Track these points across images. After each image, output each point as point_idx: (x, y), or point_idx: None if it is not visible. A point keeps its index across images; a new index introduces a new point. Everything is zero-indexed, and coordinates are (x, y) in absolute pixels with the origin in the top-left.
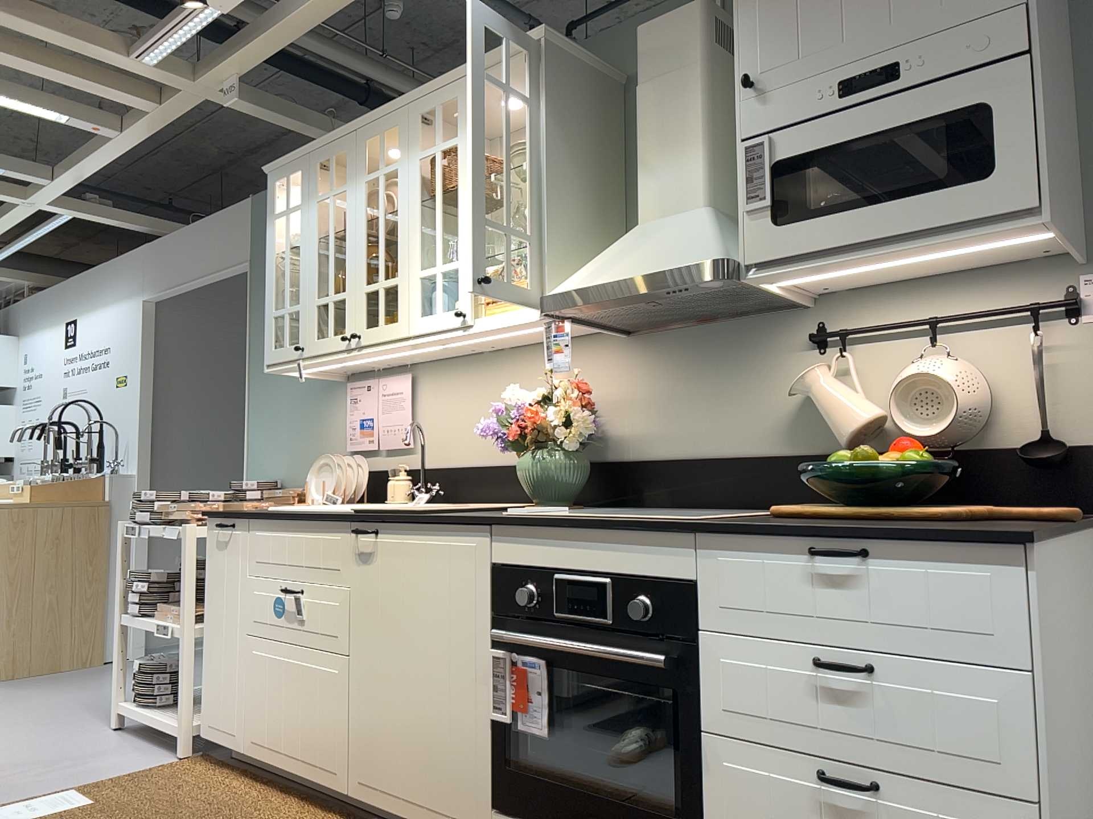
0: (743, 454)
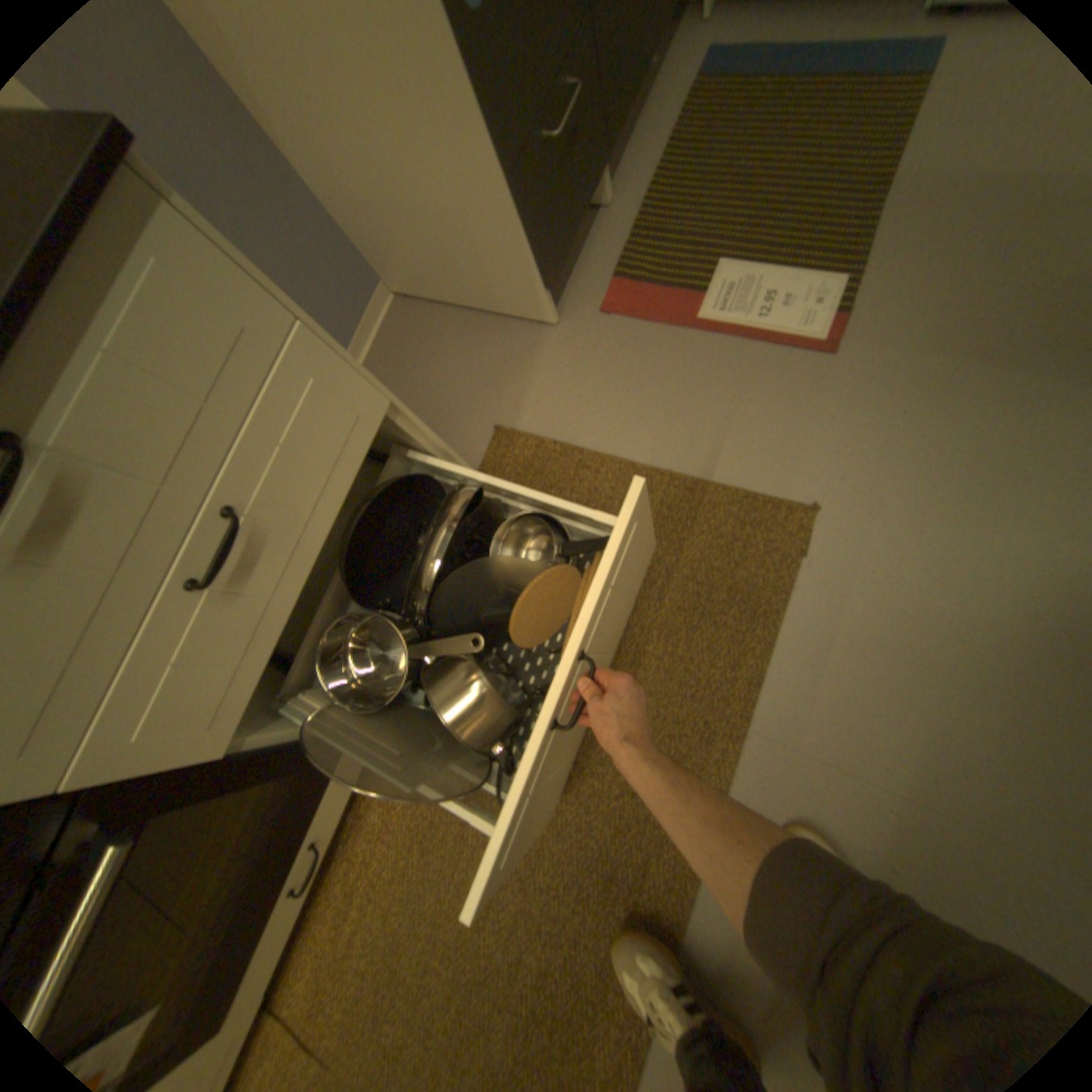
0: None
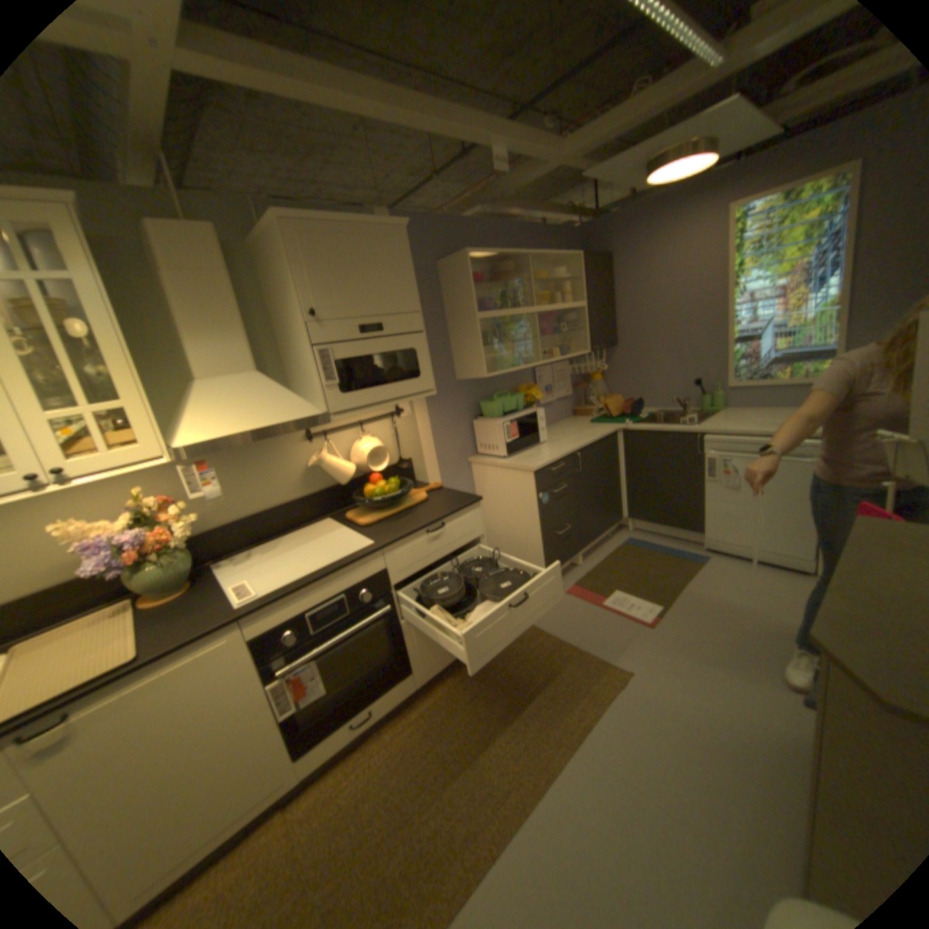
0: (280, 503)
